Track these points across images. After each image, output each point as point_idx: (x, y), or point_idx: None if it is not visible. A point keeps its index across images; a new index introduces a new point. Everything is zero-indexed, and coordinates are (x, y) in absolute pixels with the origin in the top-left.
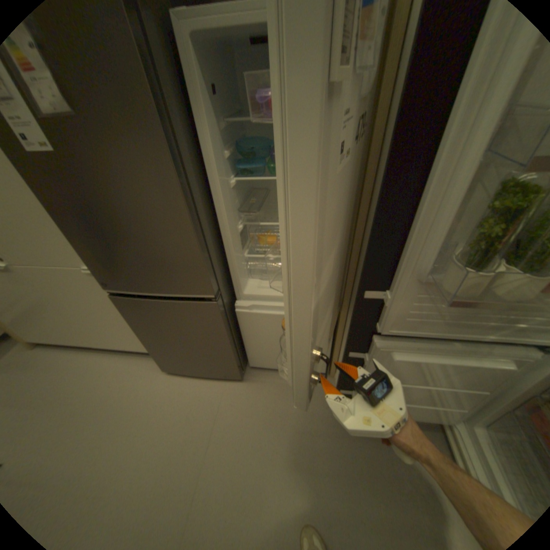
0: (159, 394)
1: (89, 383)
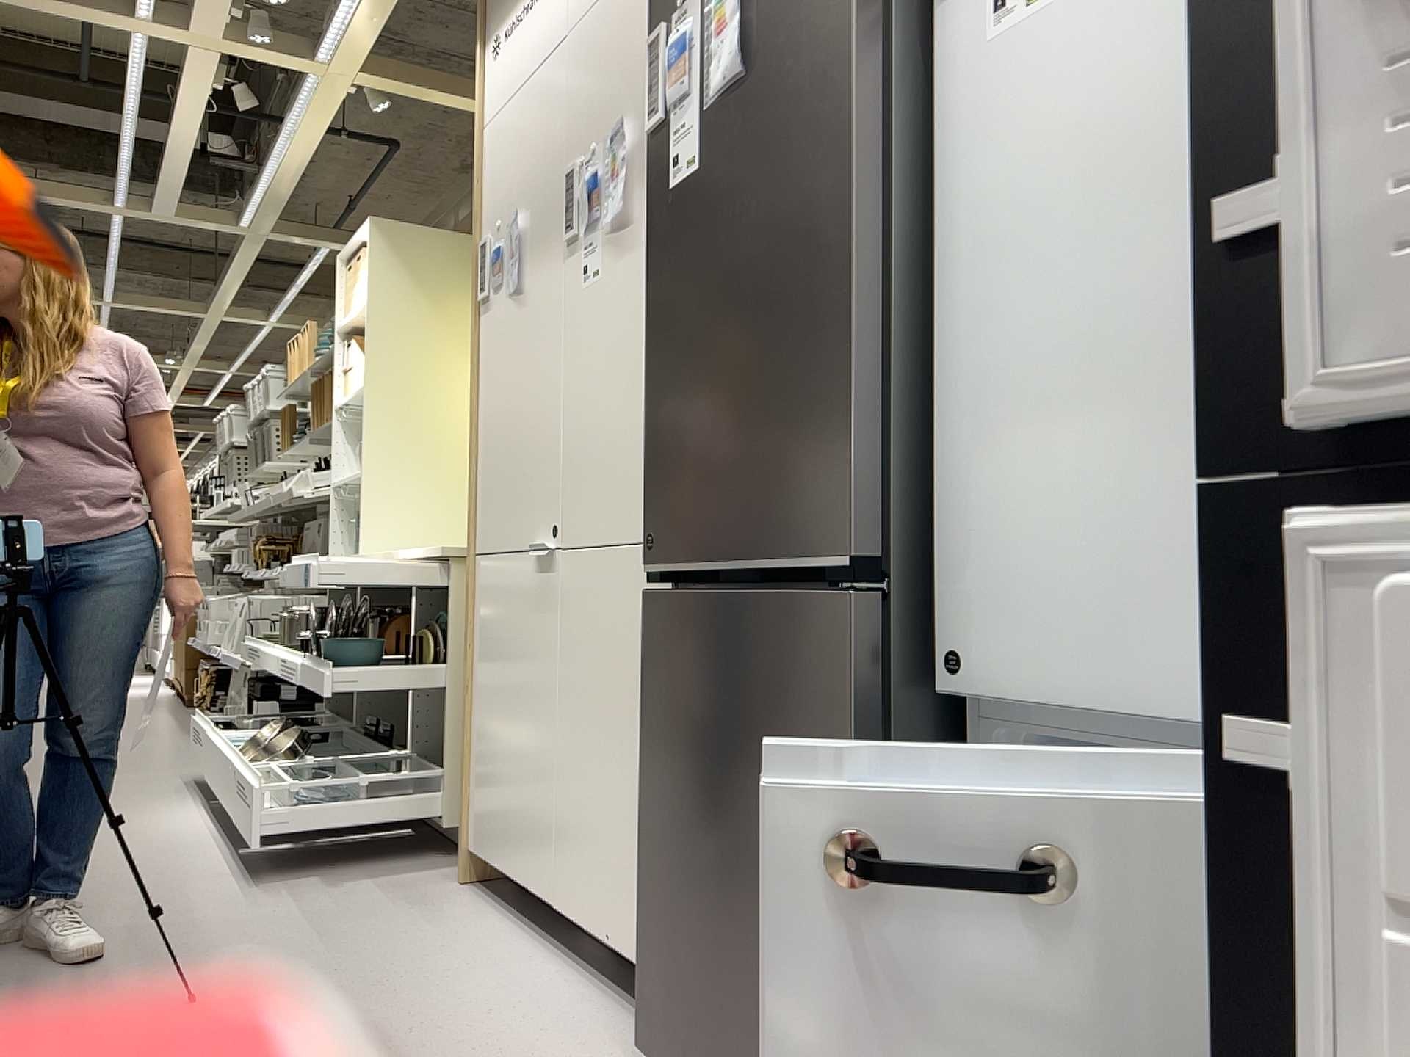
0: None
1: (467, 987)
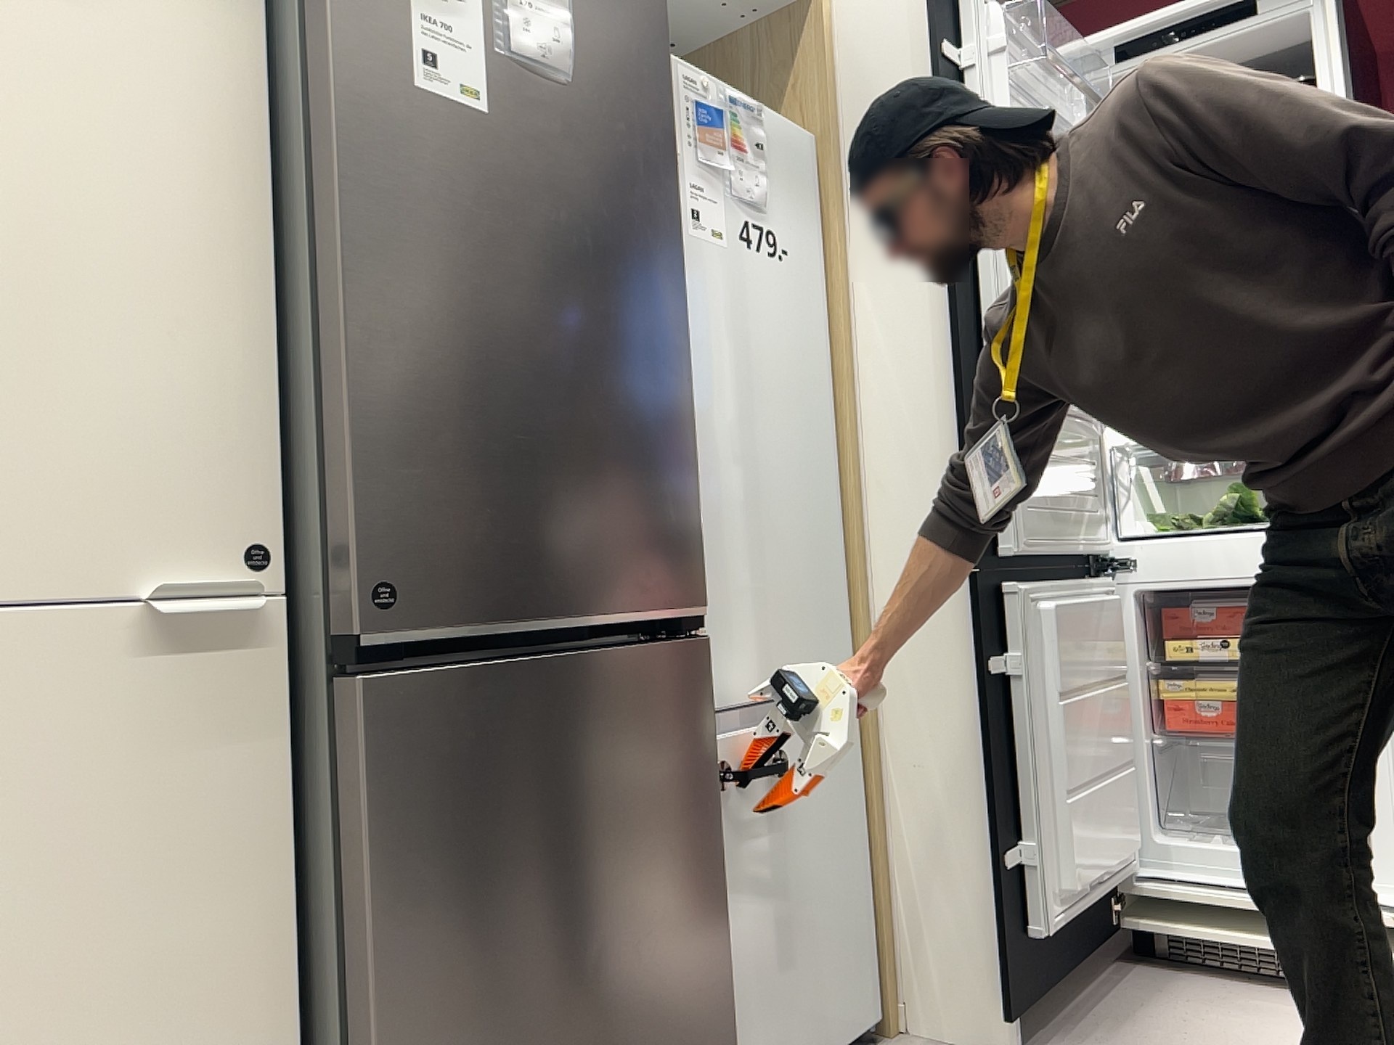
0: None
1: None
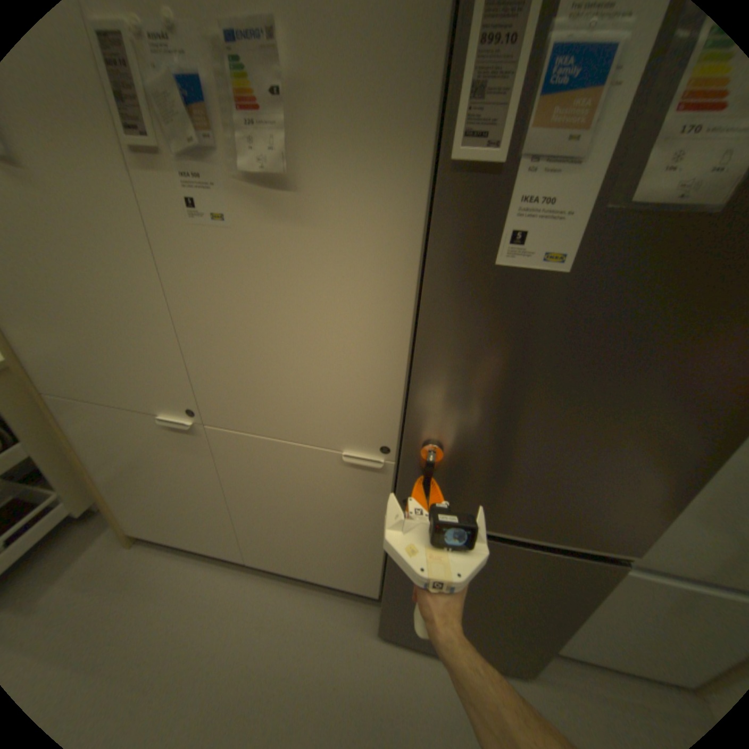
0: (380, 691)
1: (240, 641)
